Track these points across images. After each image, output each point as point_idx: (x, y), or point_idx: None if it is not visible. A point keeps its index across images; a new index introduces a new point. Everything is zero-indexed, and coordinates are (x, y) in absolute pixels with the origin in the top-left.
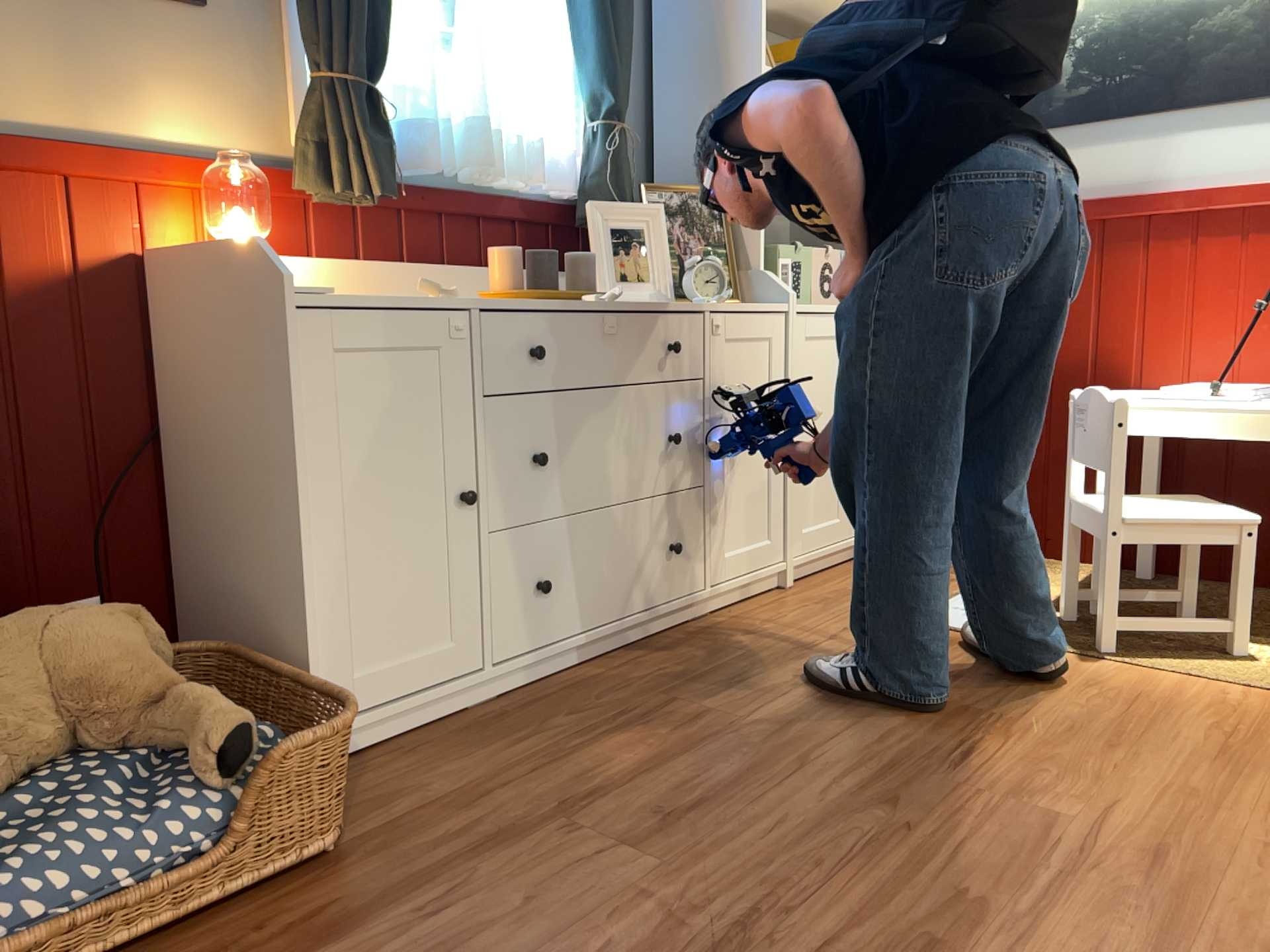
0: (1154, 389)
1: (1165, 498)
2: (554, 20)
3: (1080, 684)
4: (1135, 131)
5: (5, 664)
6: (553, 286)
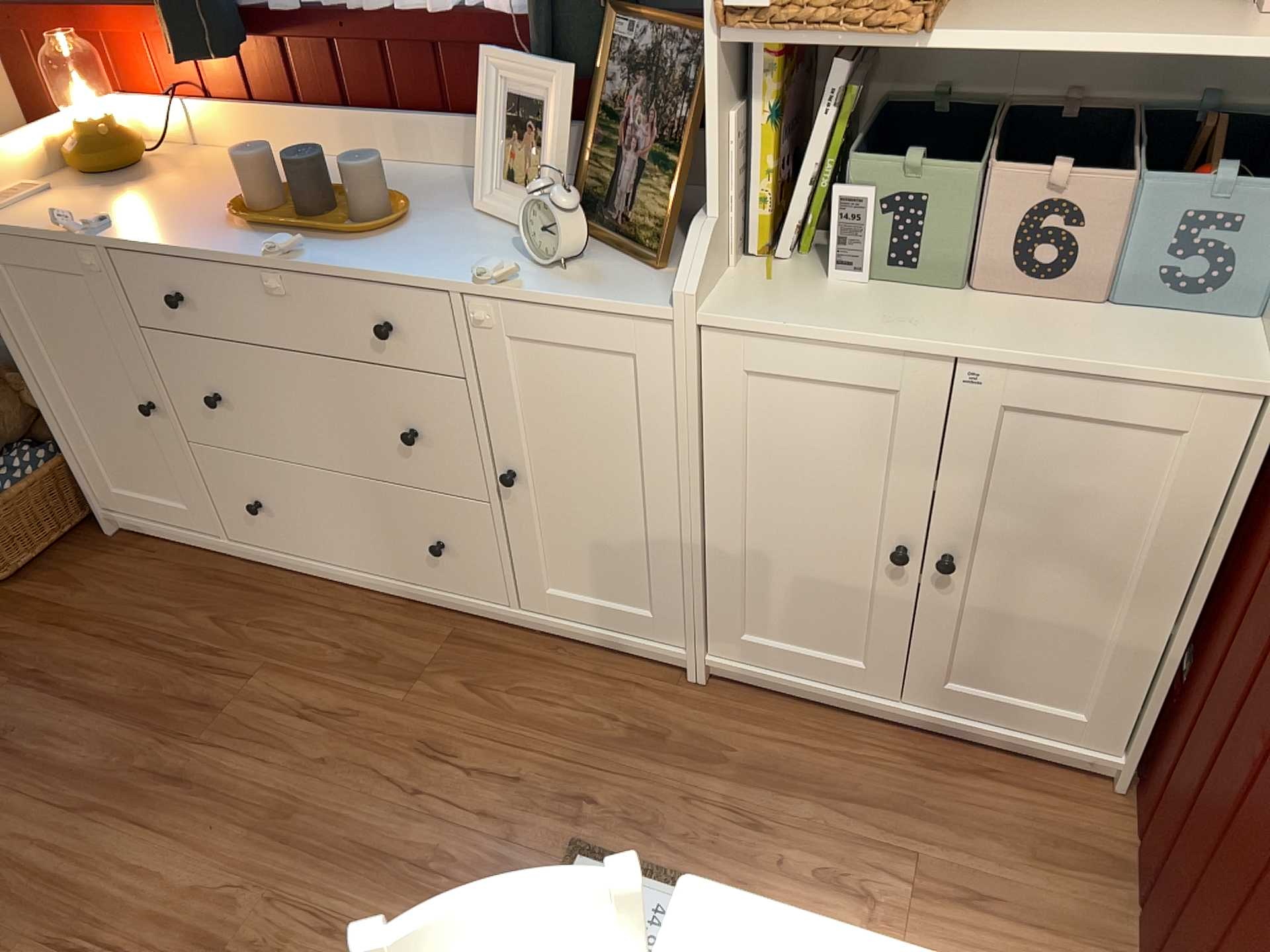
0: None
1: None
2: None
3: None
4: None
5: None
6: (318, 209)
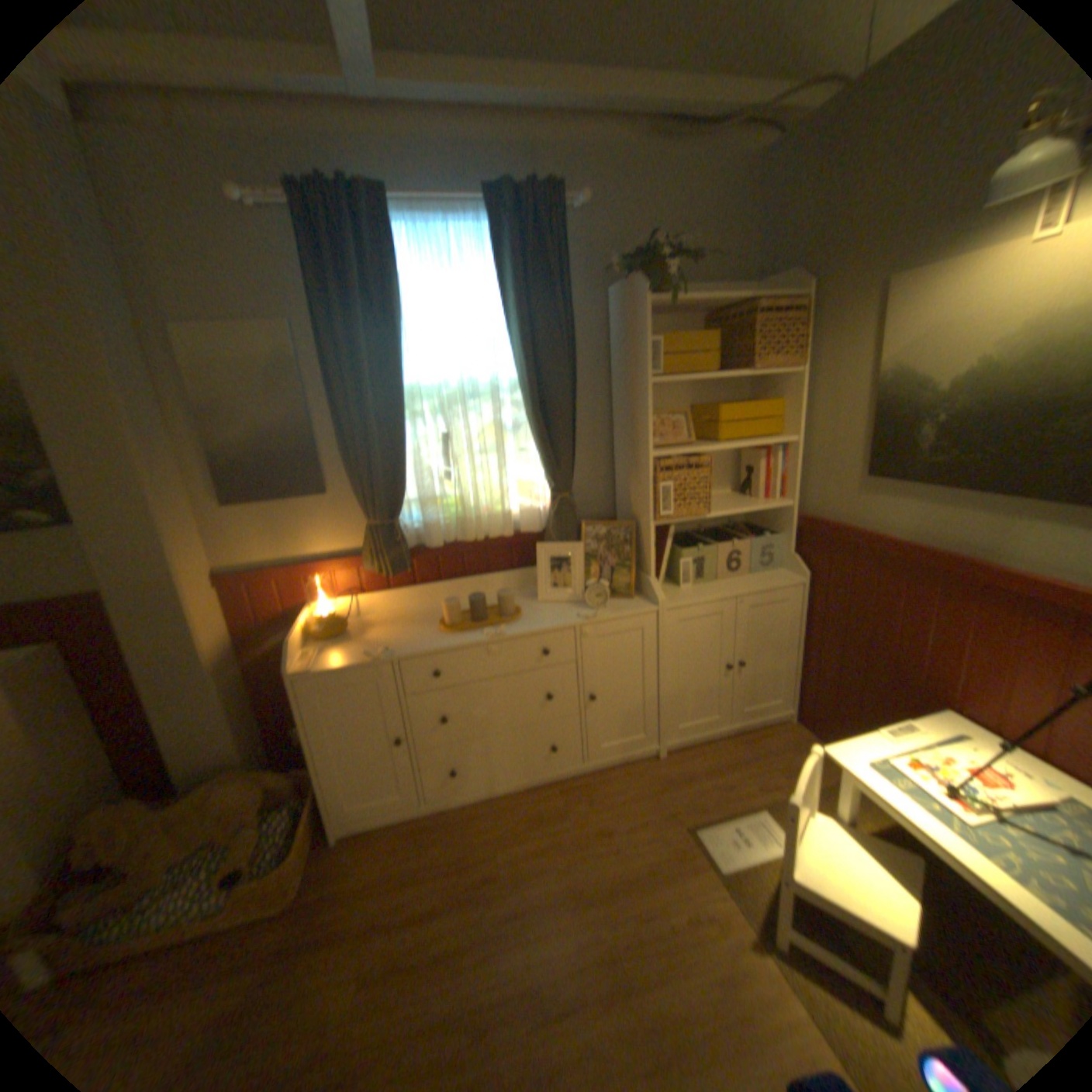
0: (976, 722)
1: (887, 857)
2: (525, 438)
3: (719, 982)
4: (990, 504)
5: (192, 815)
6: (480, 617)
